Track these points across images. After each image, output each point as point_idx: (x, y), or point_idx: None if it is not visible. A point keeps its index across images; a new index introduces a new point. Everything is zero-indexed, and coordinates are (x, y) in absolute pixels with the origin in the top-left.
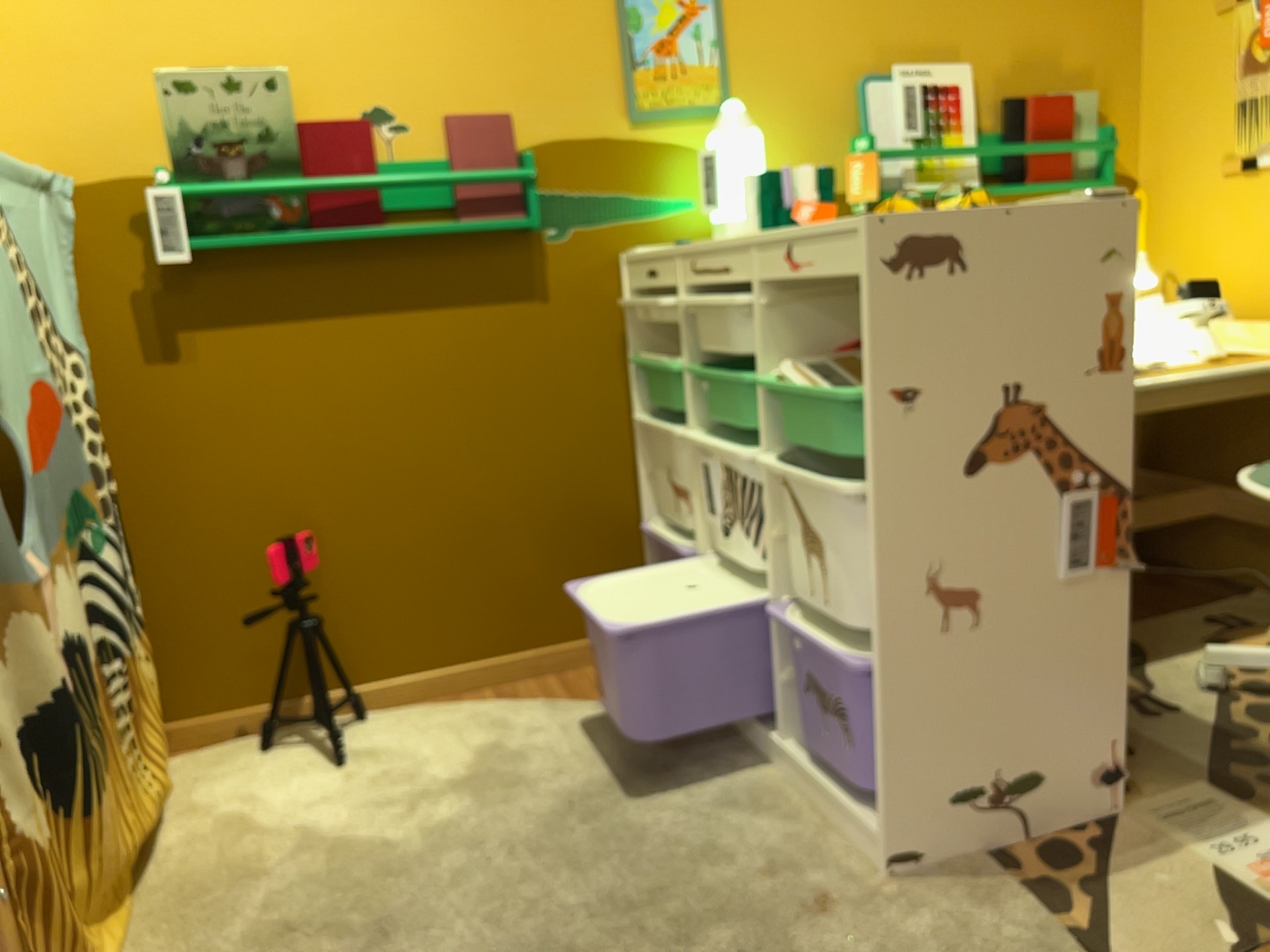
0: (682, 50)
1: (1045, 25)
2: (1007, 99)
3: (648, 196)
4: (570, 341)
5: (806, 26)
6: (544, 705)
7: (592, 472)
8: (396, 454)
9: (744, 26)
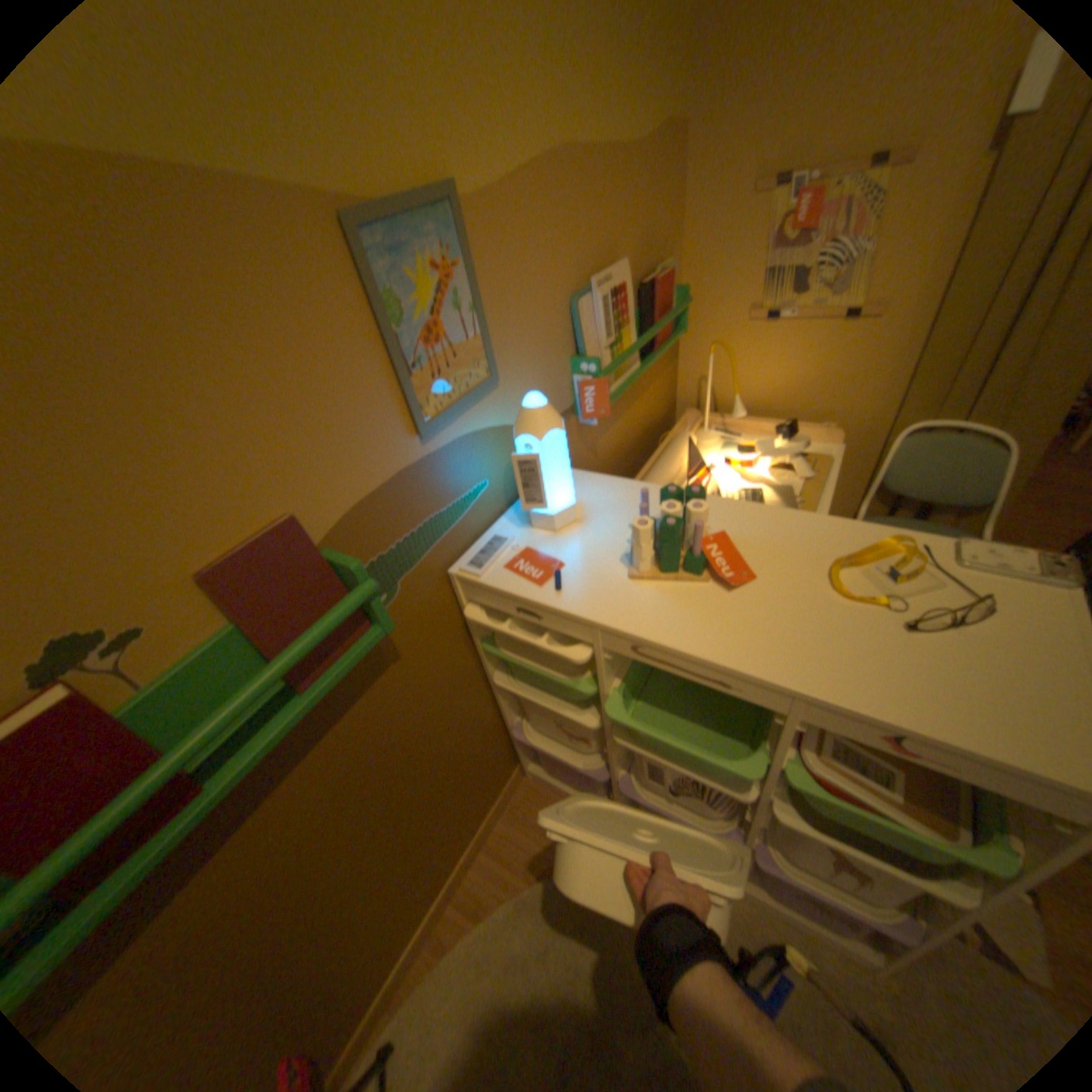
0: (448, 329)
1: (652, 205)
2: (644, 284)
3: (453, 503)
4: (428, 670)
5: (533, 256)
6: (519, 910)
7: (469, 732)
8: (318, 896)
9: (490, 274)
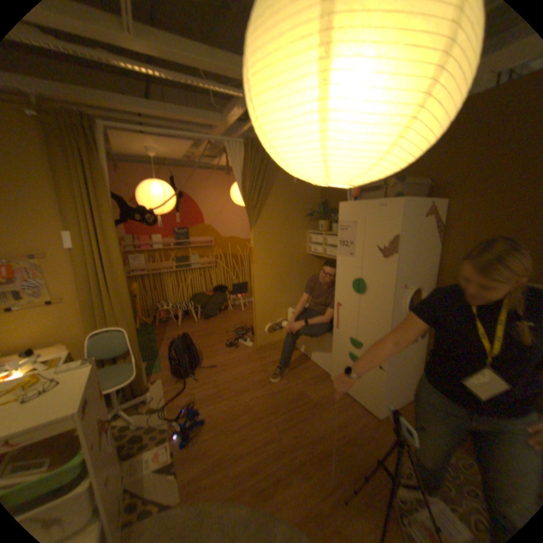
0: None
1: None
2: None
3: None
4: None
5: None
6: None
7: None
8: None
9: None
